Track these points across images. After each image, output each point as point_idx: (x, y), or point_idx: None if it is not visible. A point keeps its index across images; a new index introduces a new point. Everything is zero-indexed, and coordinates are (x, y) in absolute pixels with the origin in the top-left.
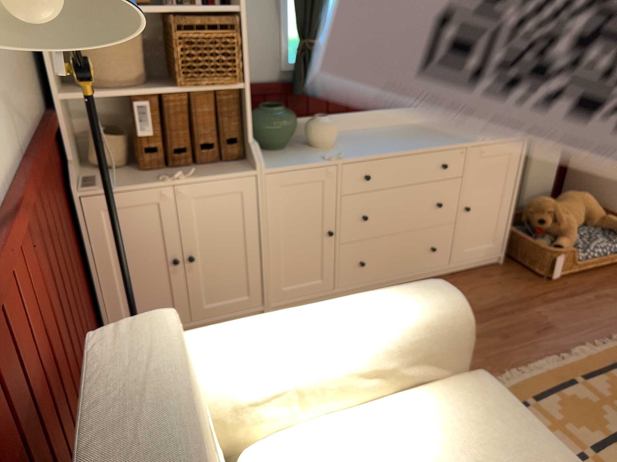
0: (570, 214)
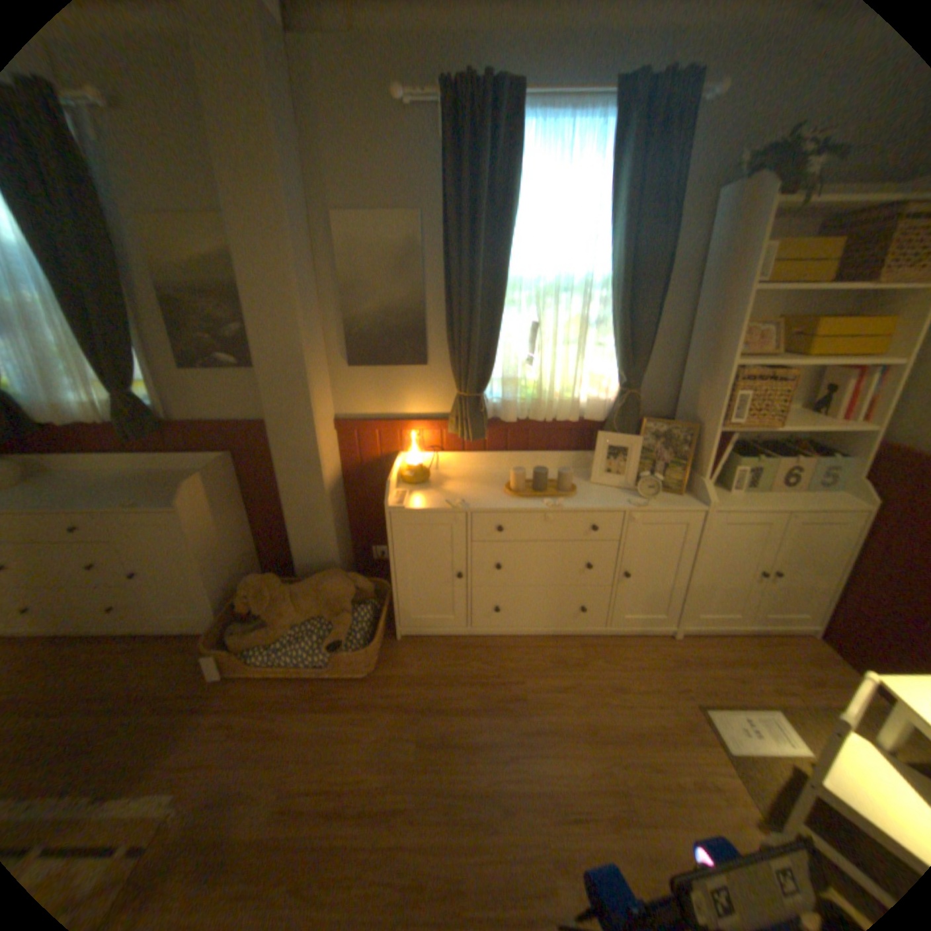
0: (288, 602)
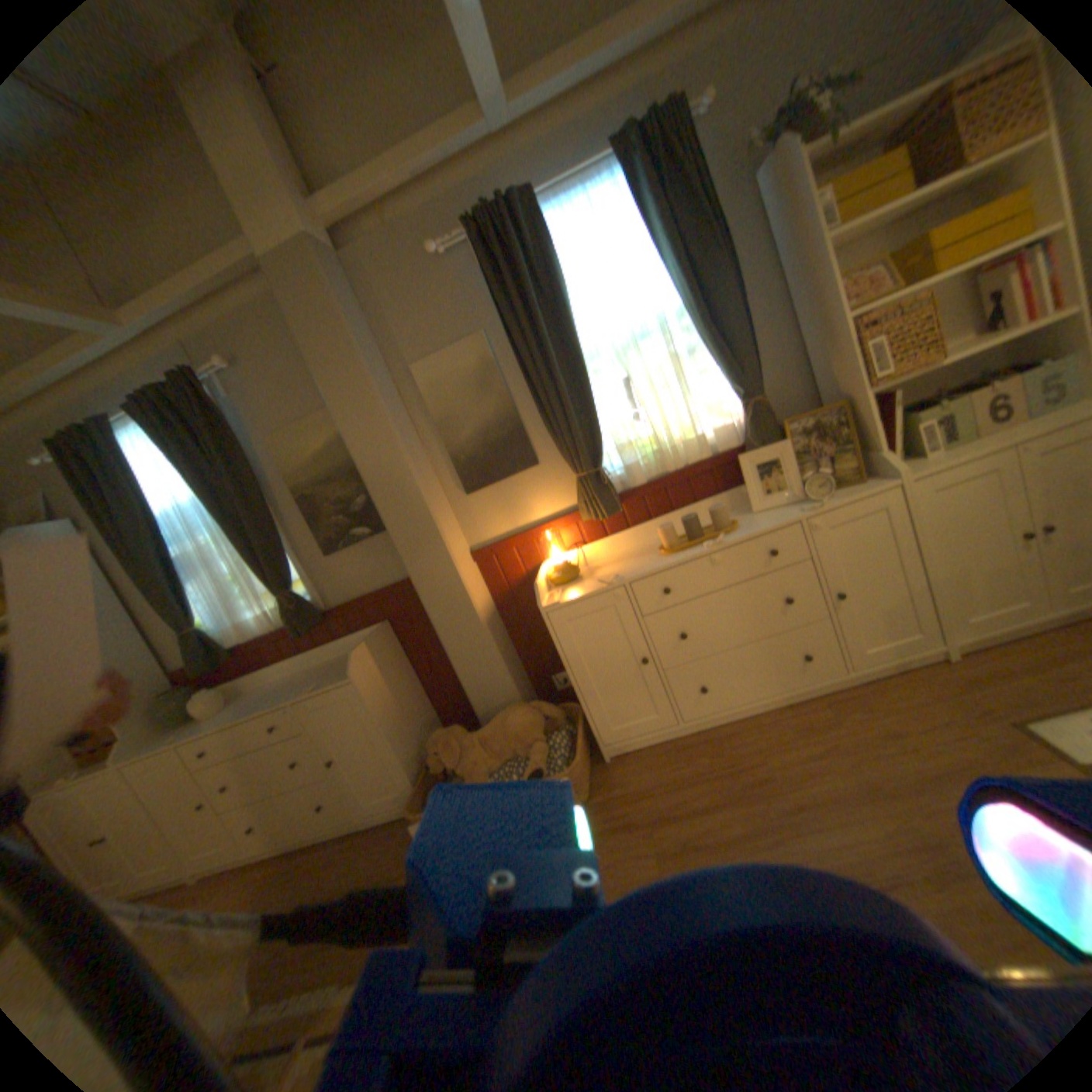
0: (477, 746)
